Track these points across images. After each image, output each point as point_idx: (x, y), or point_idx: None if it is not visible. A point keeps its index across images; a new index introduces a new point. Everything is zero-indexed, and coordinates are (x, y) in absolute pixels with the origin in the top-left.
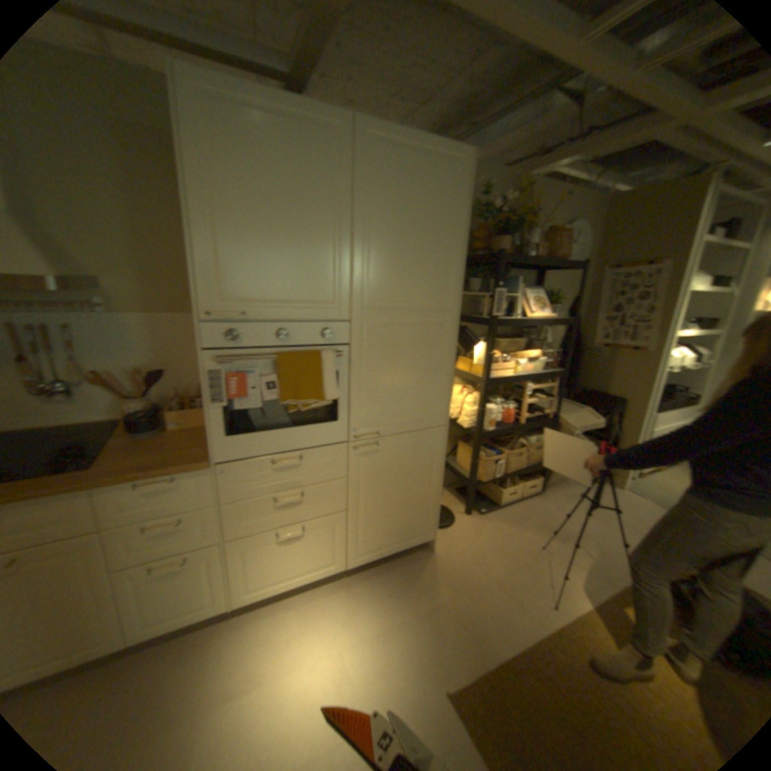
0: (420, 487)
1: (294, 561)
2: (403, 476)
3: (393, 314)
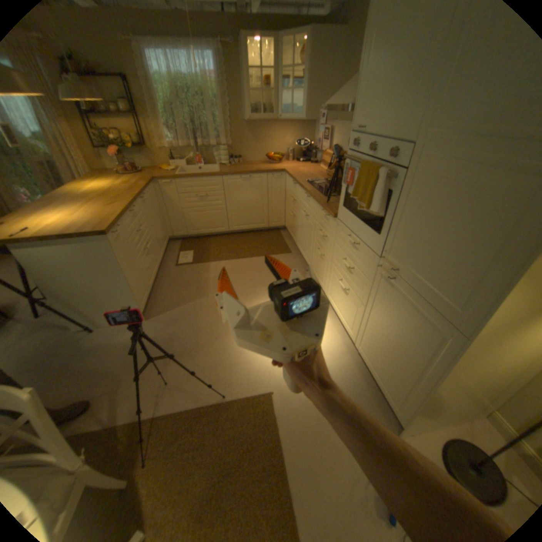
0: (410, 364)
1: (341, 303)
2: (400, 333)
3: (456, 142)
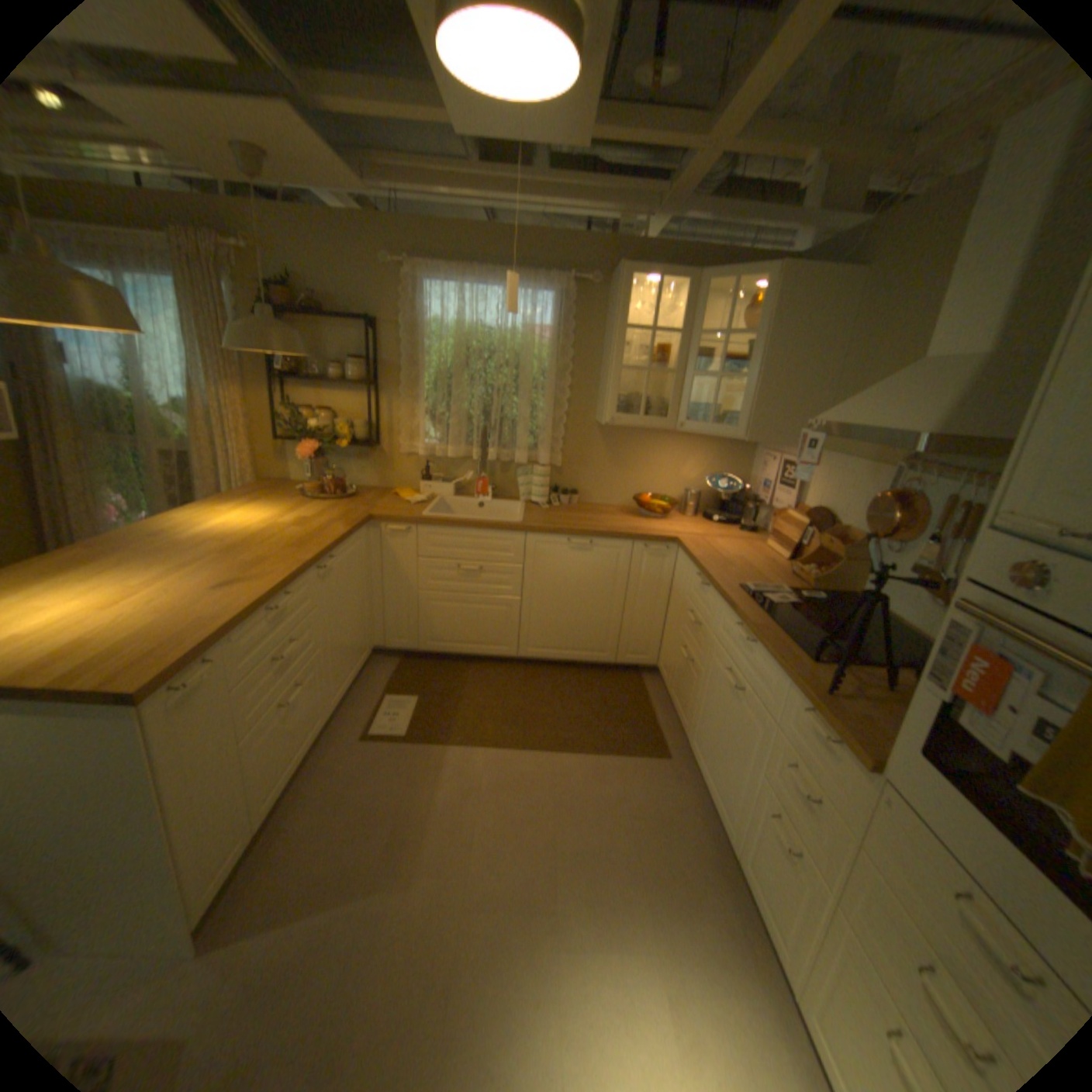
0: None
1: None
2: None
3: None
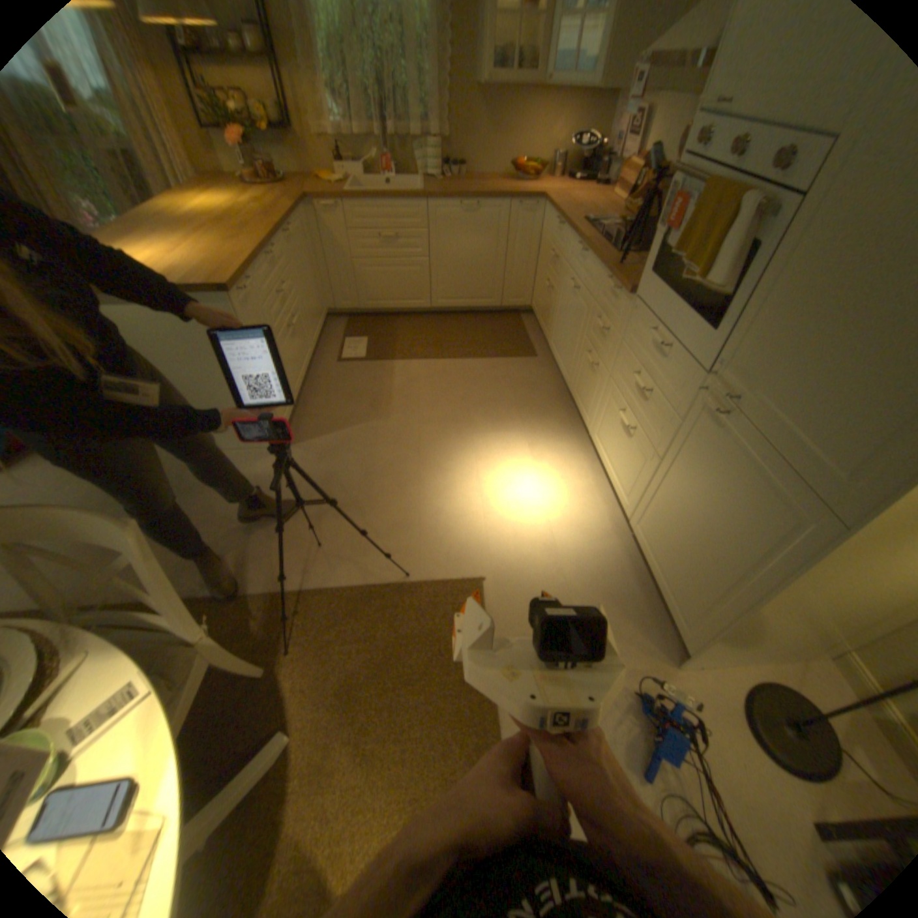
0: (724, 560)
1: (616, 451)
2: (718, 508)
3: None
